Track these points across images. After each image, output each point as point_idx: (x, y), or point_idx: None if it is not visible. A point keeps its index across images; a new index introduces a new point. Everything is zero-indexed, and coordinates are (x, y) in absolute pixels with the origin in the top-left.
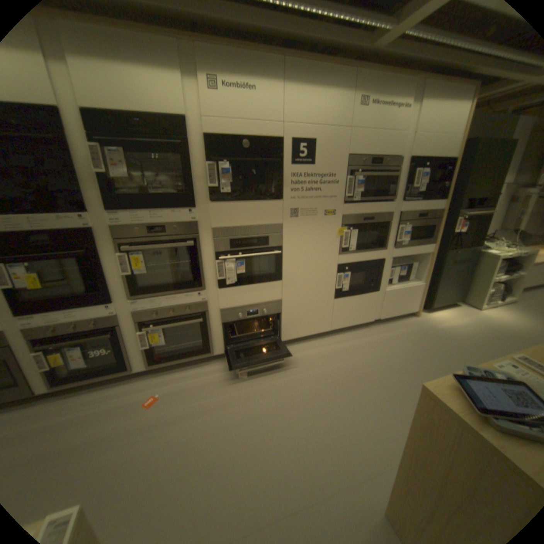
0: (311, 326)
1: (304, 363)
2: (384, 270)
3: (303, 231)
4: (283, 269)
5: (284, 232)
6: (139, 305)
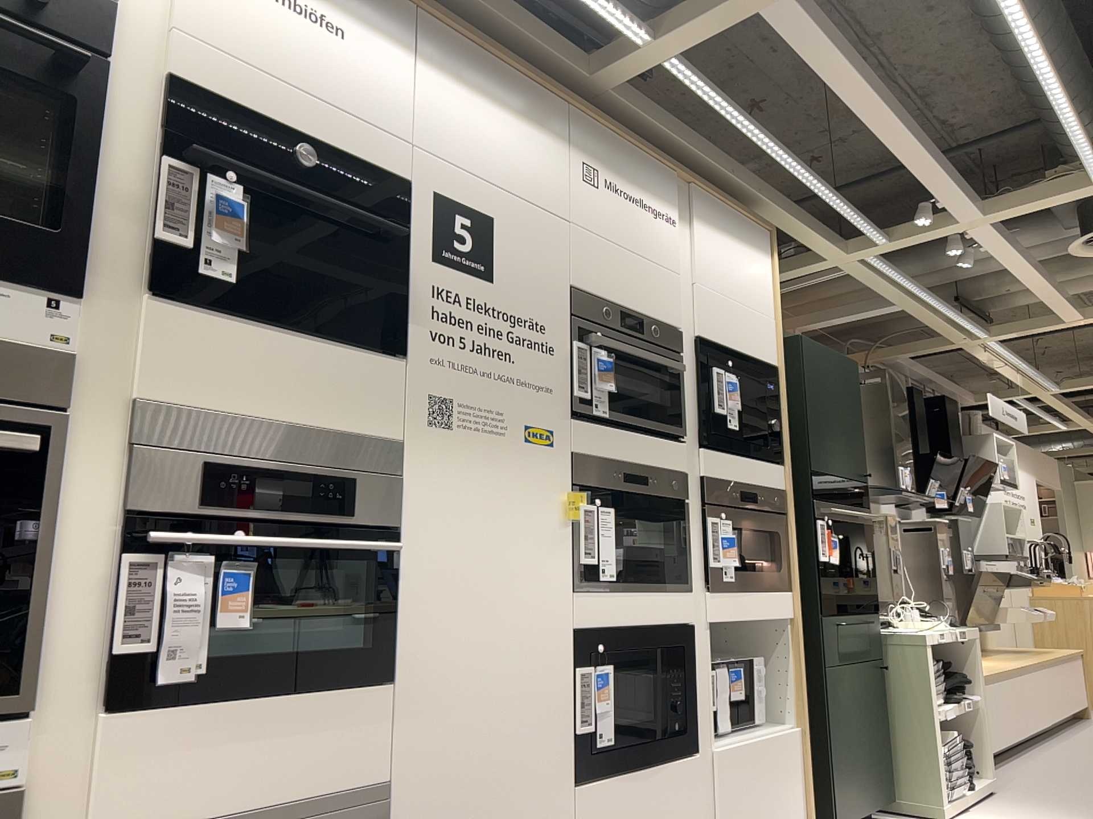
0: None
1: None
2: (698, 670)
3: (467, 483)
4: (402, 632)
5: (408, 475)
6: None
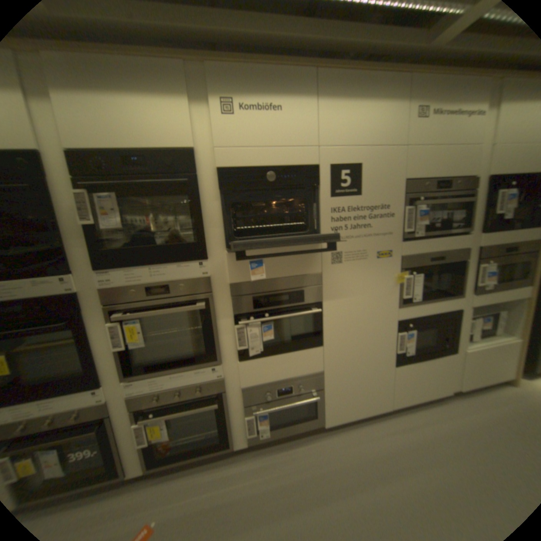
0: (367, 406)
1: (363, 471)
2: (464, 325)
3: (350, 280)
4: (325, 332)
5: (325, 283)
6: (136, 389)
